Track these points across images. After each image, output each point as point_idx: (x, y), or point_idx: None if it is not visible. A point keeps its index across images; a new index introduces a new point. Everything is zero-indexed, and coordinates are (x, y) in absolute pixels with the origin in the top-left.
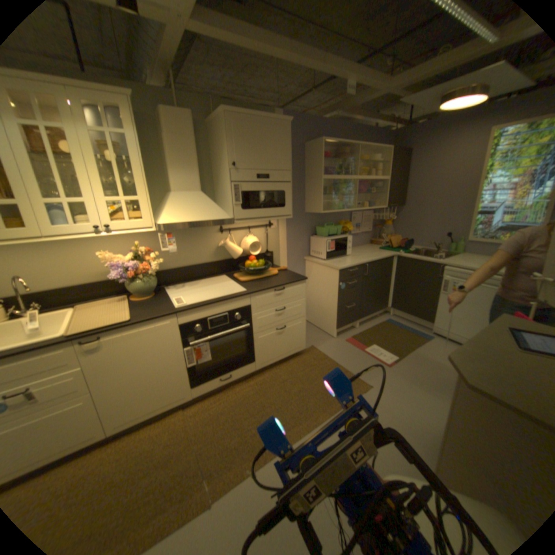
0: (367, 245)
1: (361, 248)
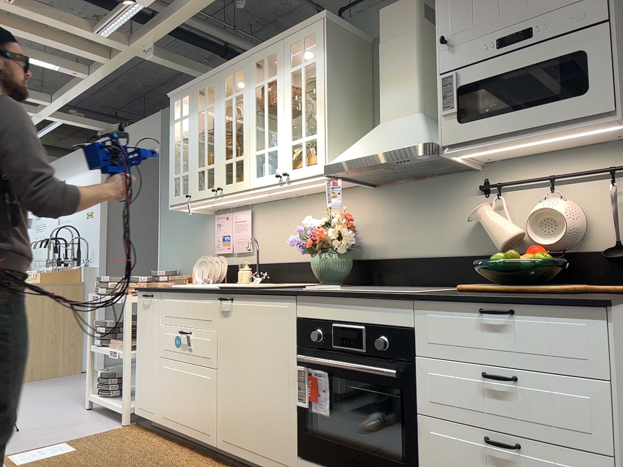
0: None
1: None
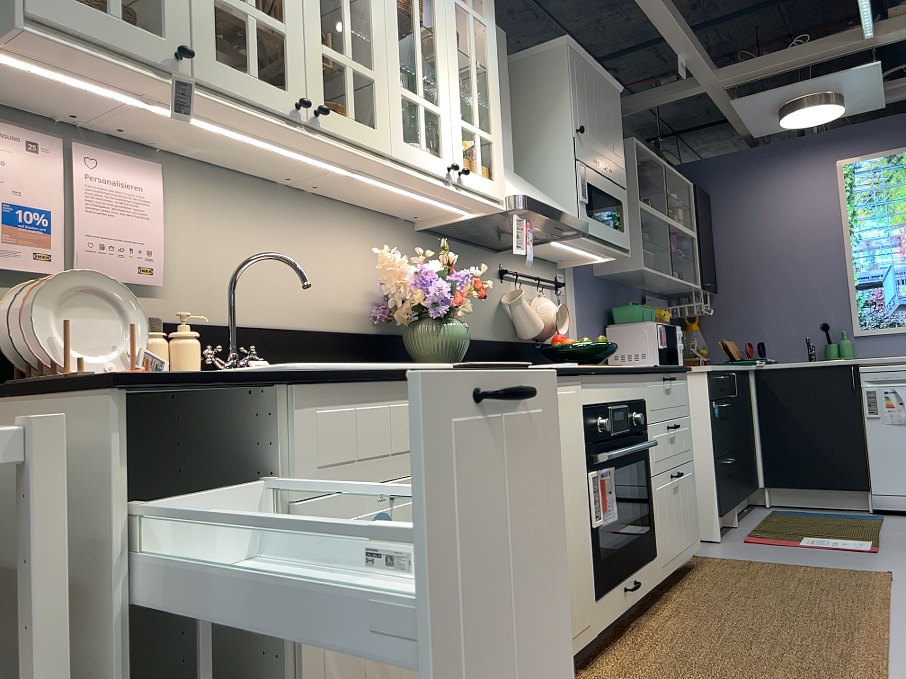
0: None
1: None
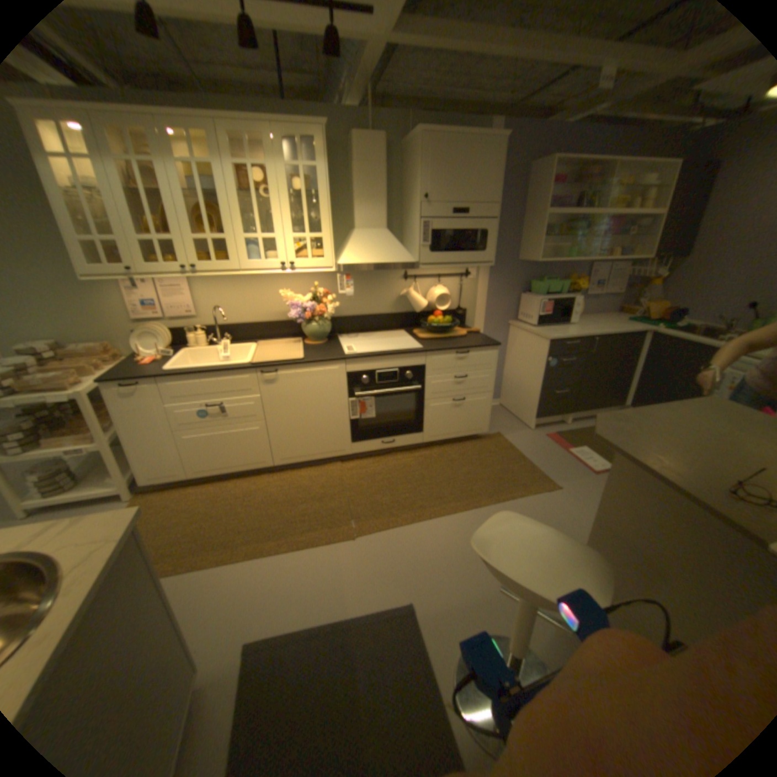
0: (618, 314)
1: (606, 317)
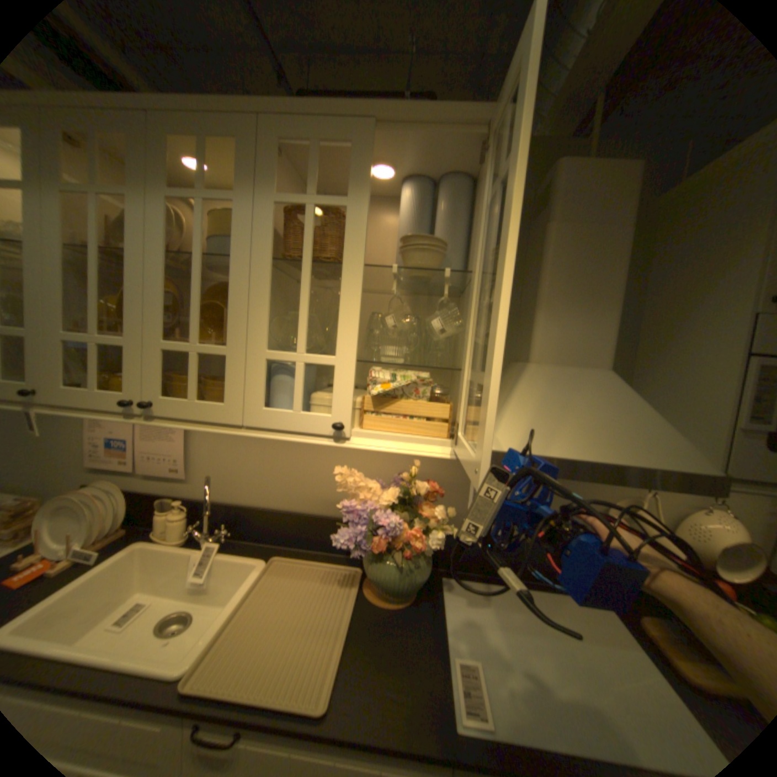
0: None
1: None
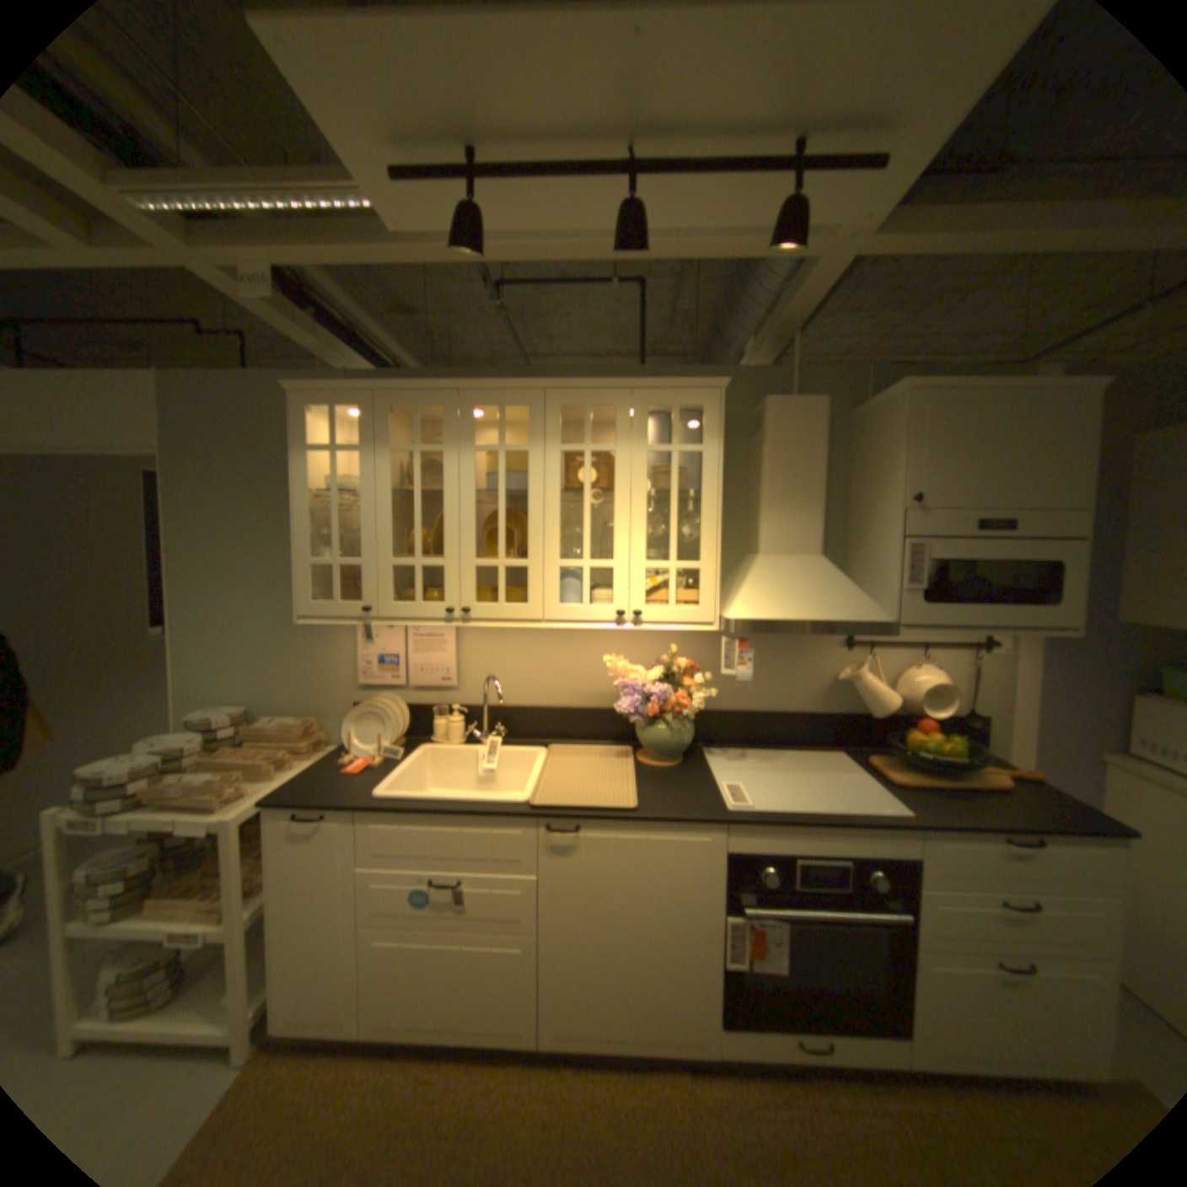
0: None
1: None
